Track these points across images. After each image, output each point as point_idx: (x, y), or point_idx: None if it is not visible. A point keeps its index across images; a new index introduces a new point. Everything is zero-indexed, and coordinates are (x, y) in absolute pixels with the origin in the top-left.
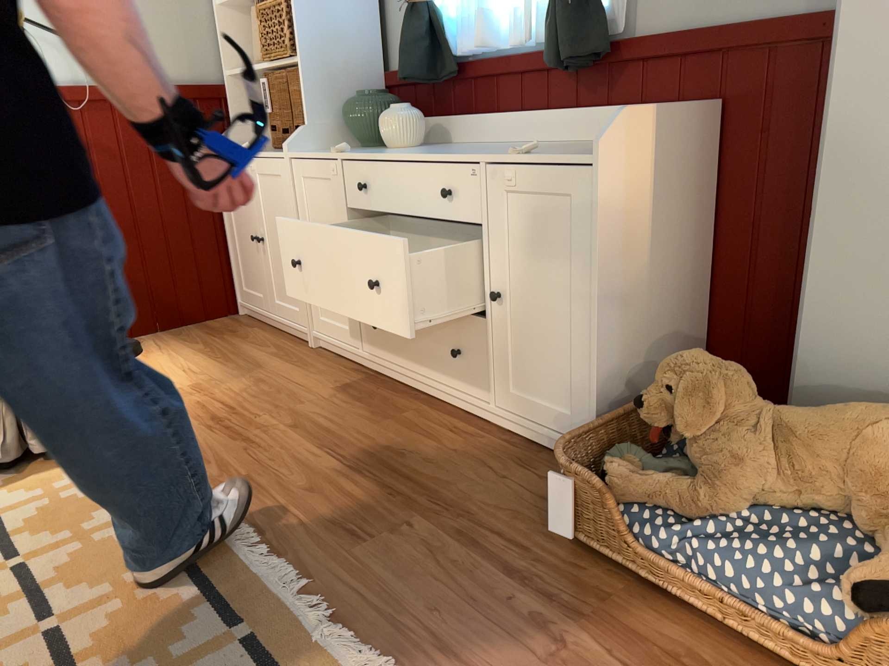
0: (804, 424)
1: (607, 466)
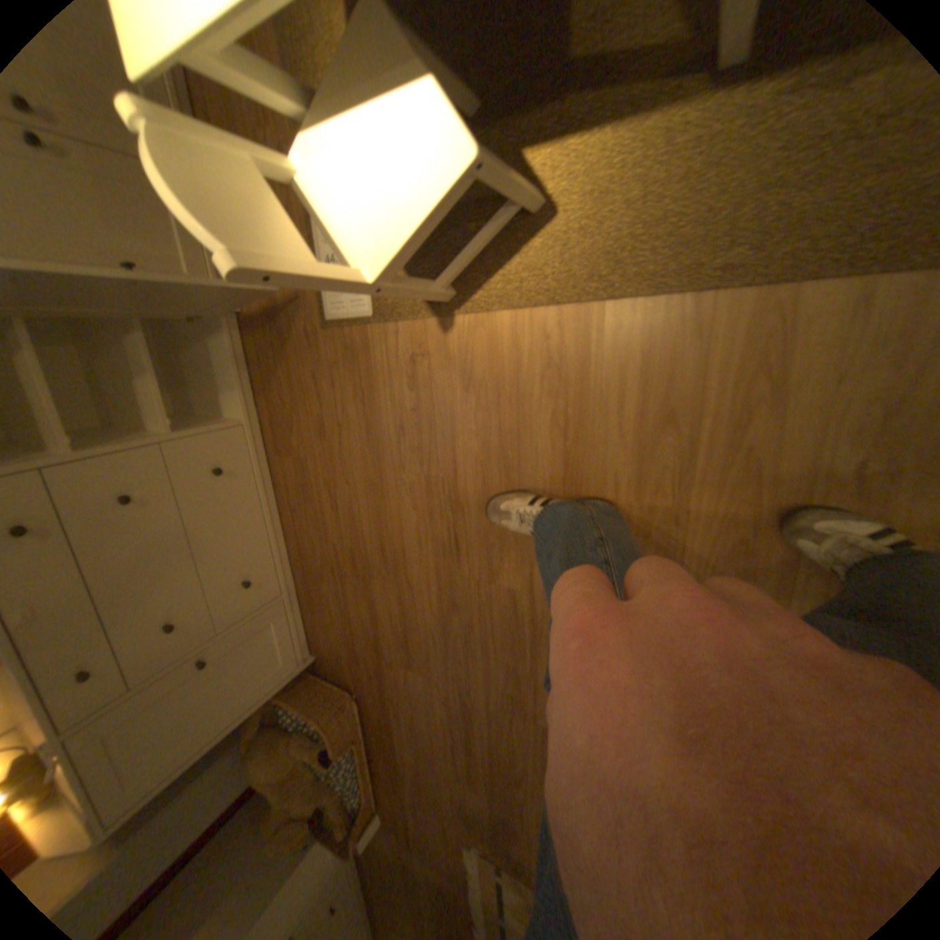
0: (267, 794)
1: (334, 836)
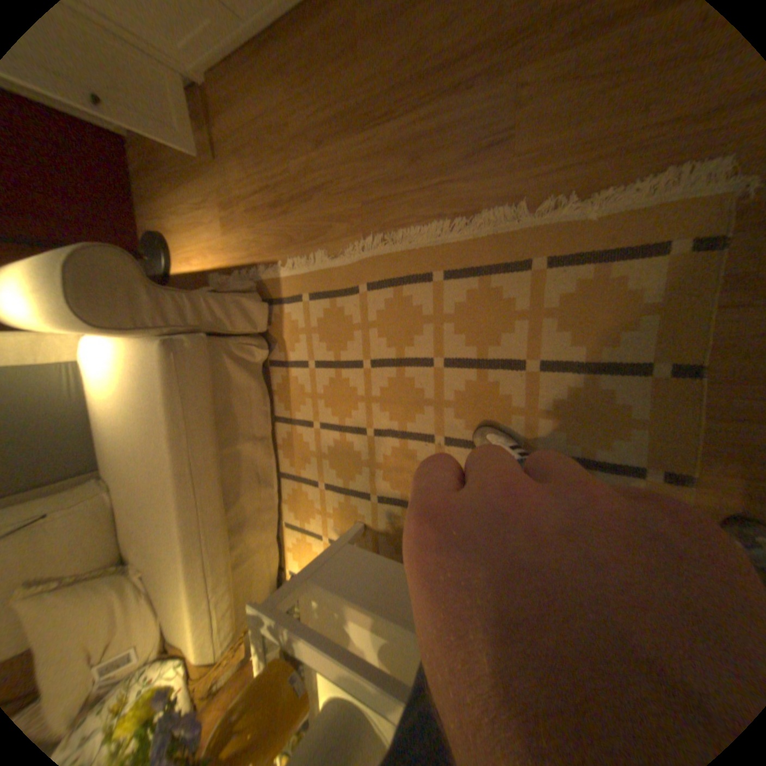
0: None
1: None
